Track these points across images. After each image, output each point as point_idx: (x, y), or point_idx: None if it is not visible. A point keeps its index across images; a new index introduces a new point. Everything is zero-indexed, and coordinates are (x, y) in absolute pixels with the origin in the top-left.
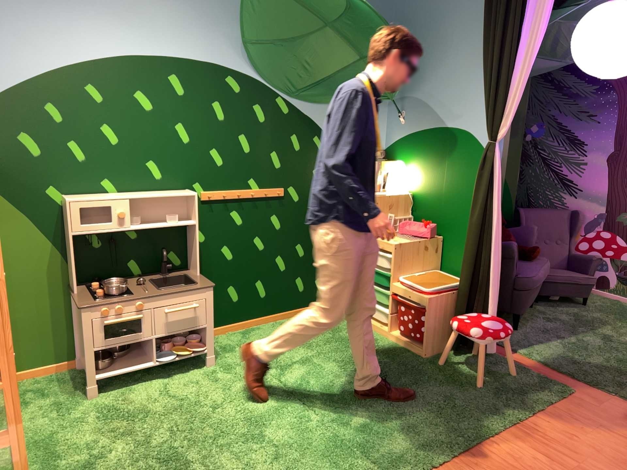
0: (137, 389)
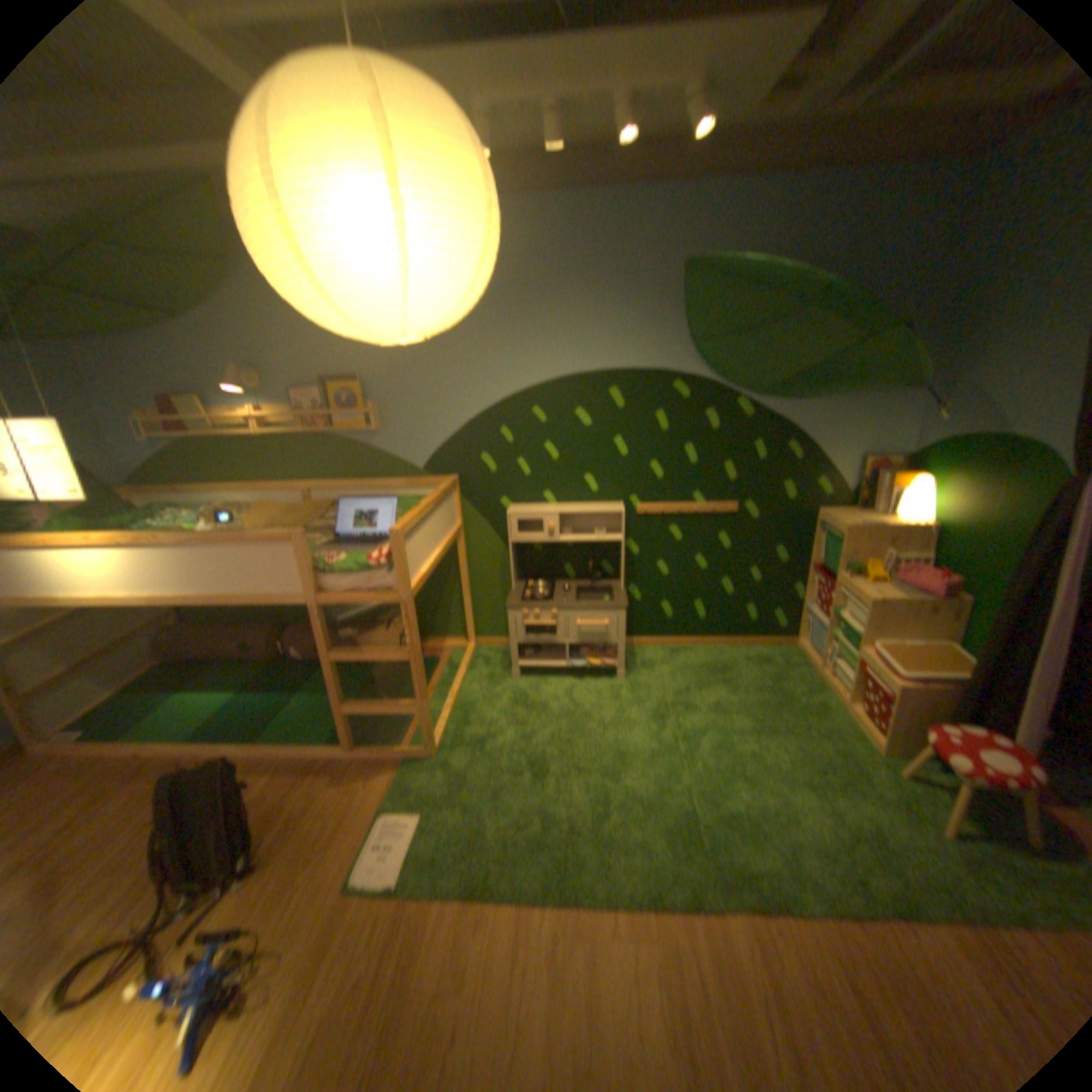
0: (550, 681)
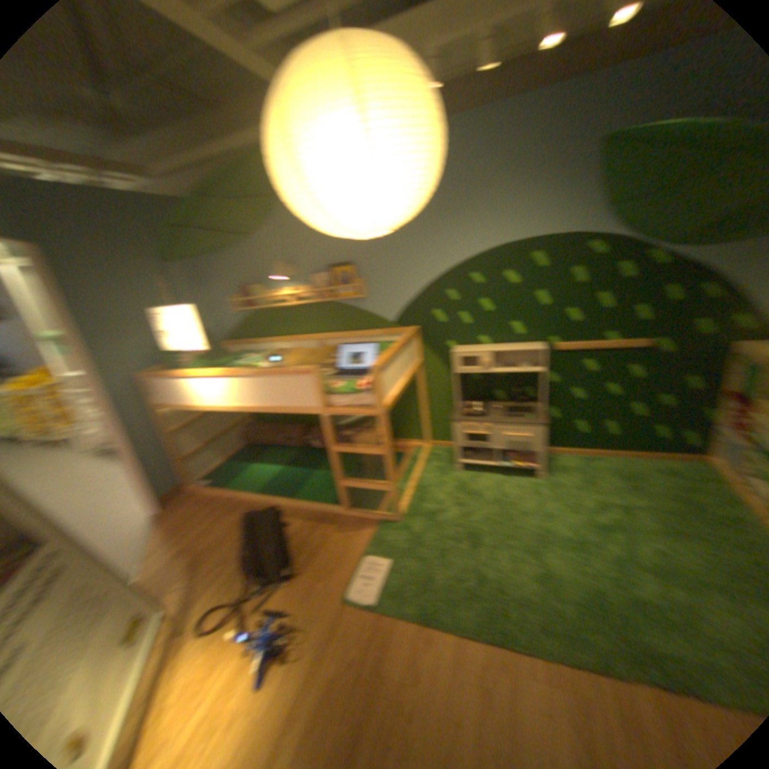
0: (482, 477)
